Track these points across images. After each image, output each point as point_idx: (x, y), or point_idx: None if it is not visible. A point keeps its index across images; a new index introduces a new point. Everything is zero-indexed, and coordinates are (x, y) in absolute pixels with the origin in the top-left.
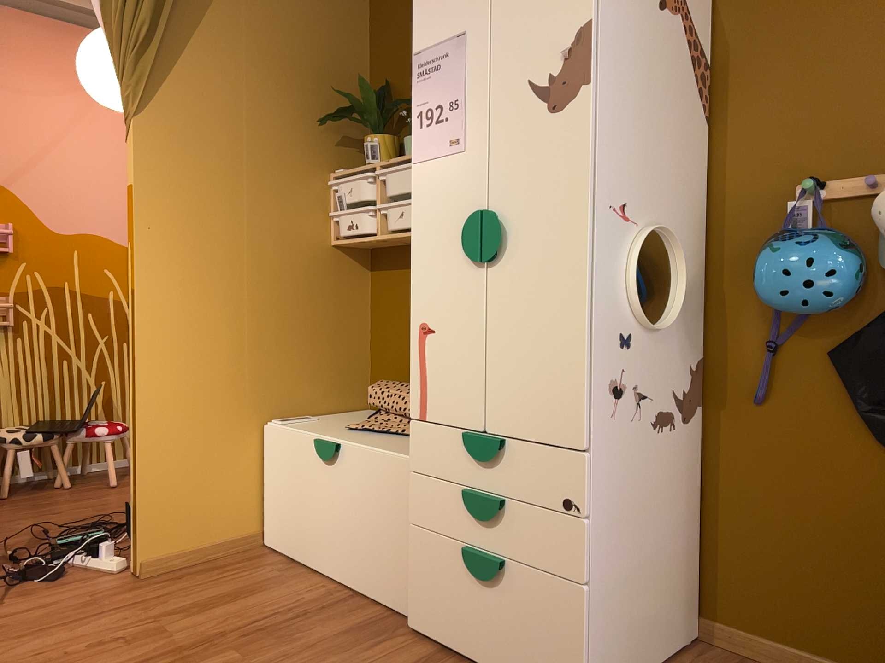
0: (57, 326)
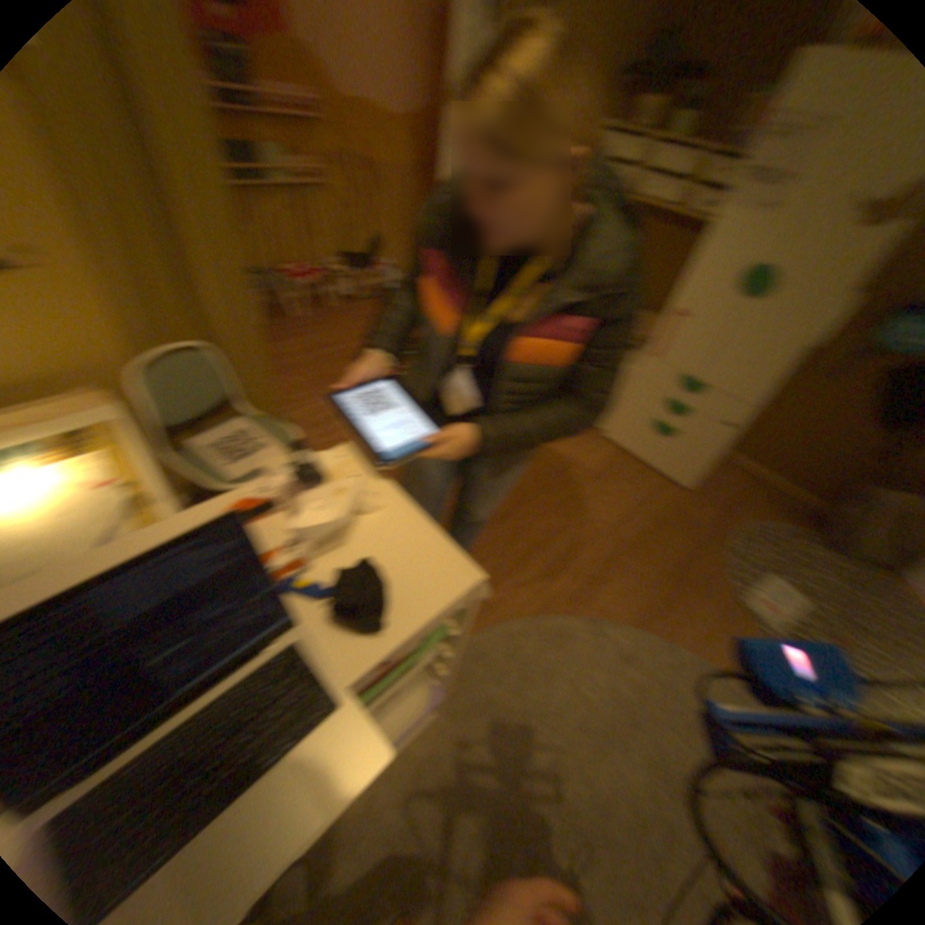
0: (353, 185)
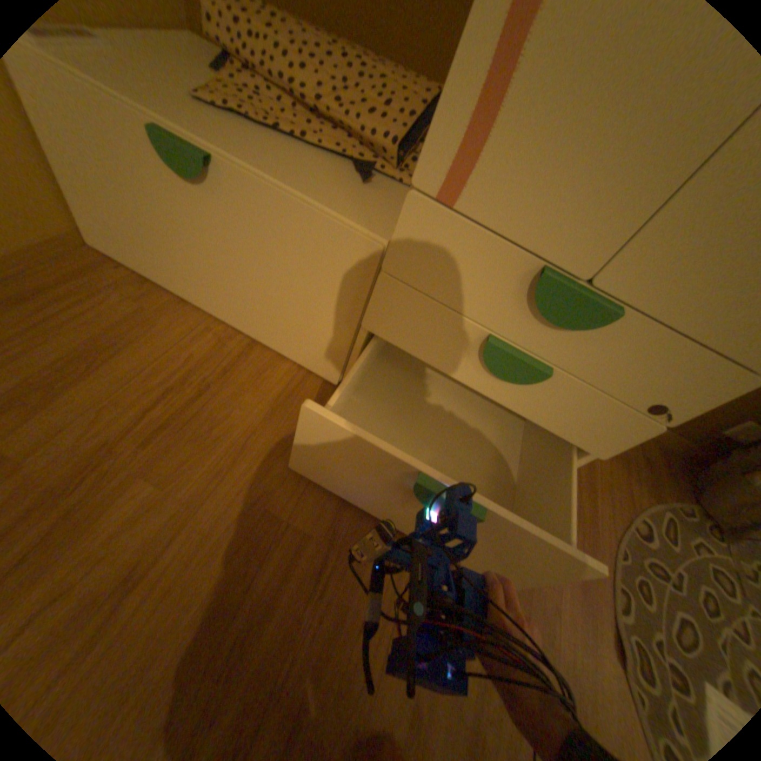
0: None
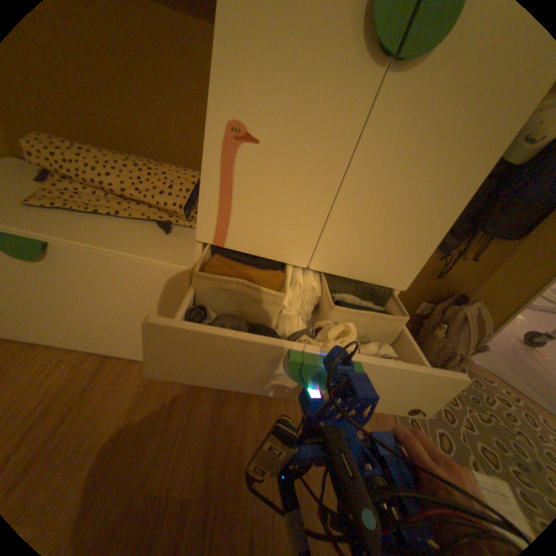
0: None
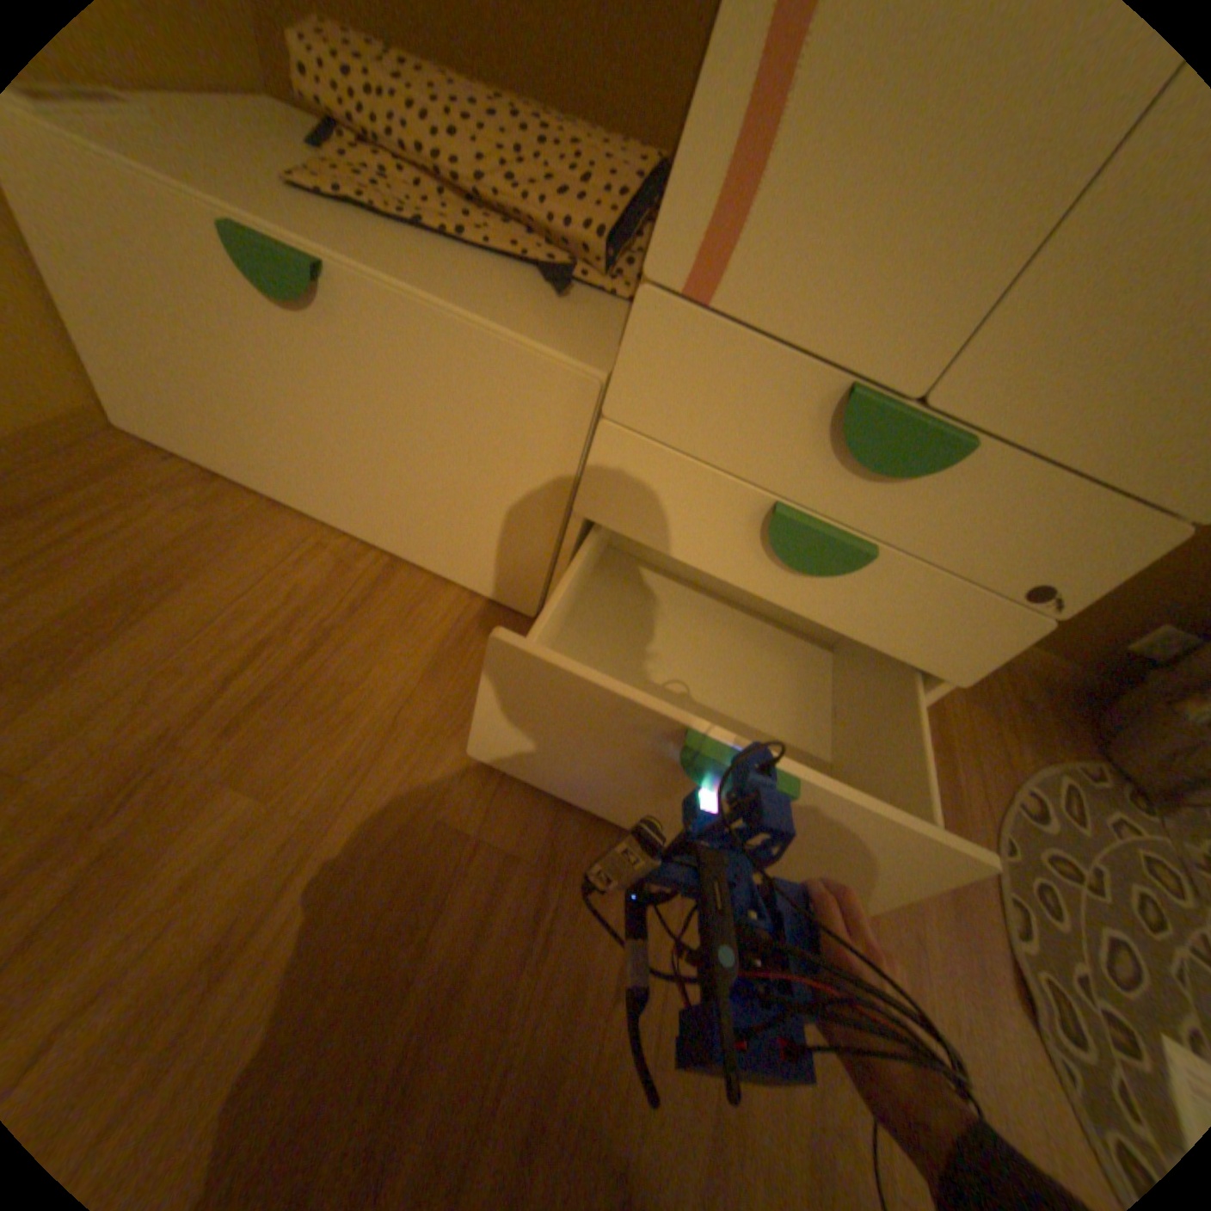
0: None
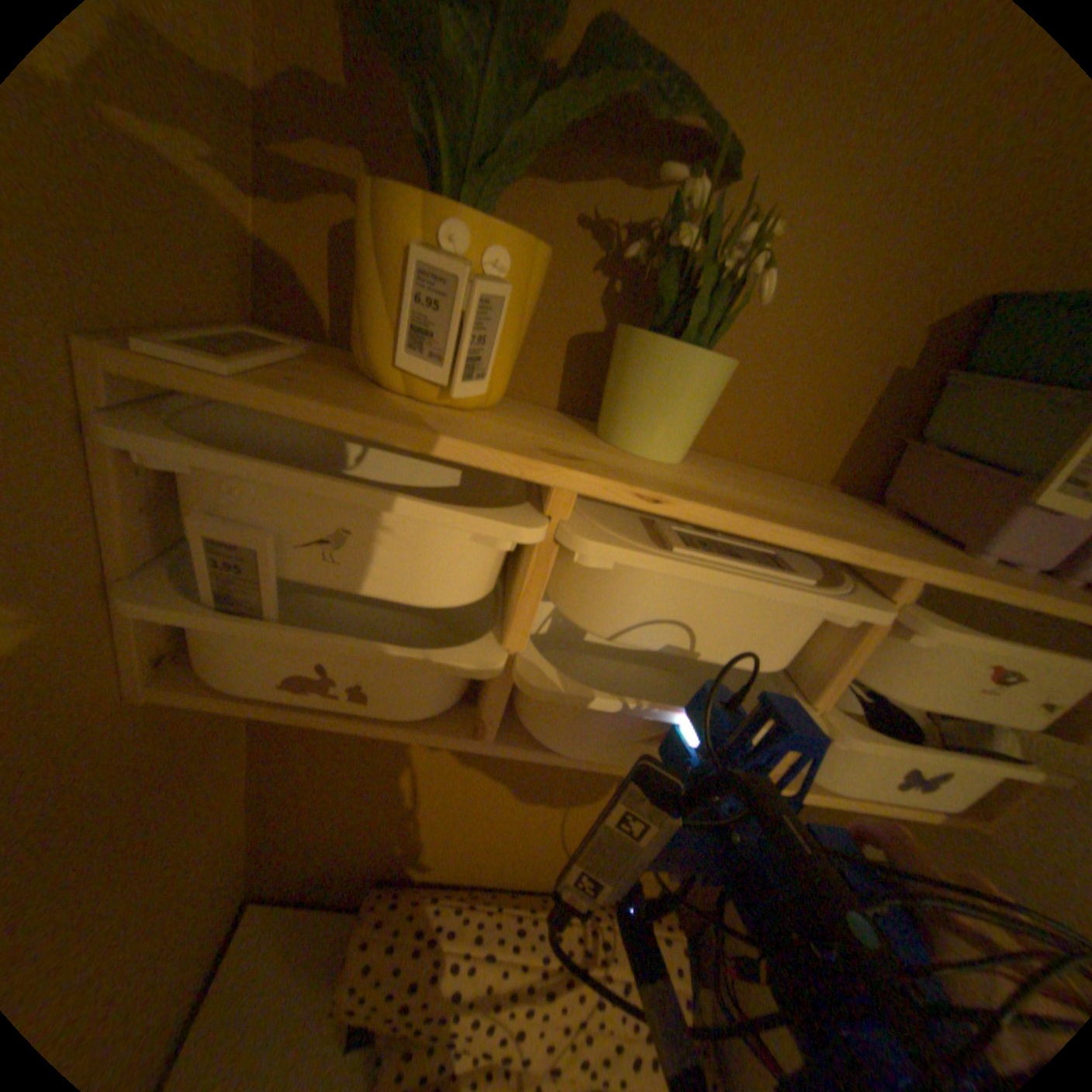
0: None
